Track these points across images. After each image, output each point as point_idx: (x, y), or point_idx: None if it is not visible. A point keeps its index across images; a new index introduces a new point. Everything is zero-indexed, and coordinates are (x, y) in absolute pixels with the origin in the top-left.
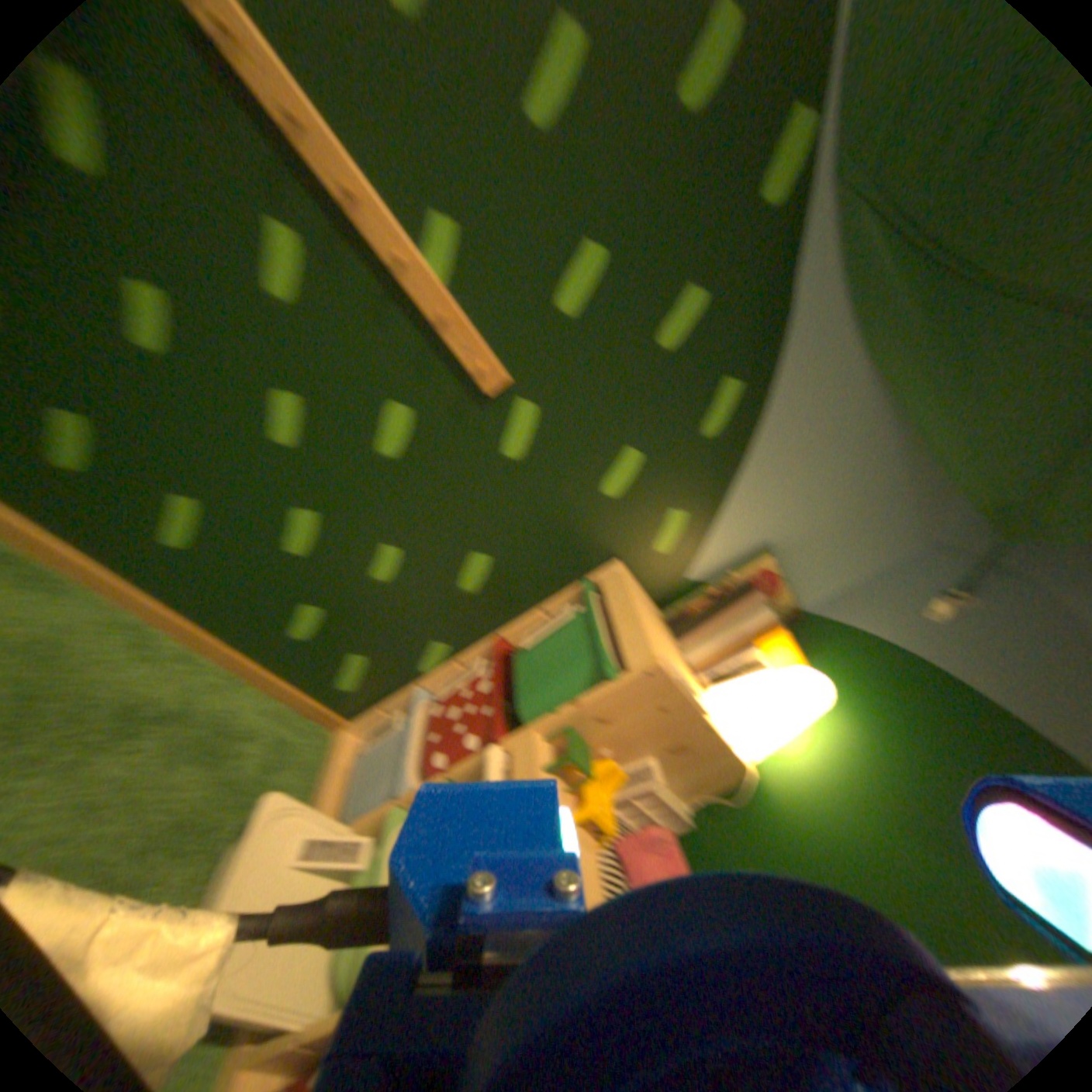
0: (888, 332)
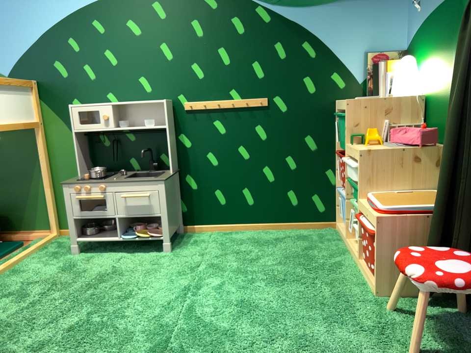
0: (314, 0)
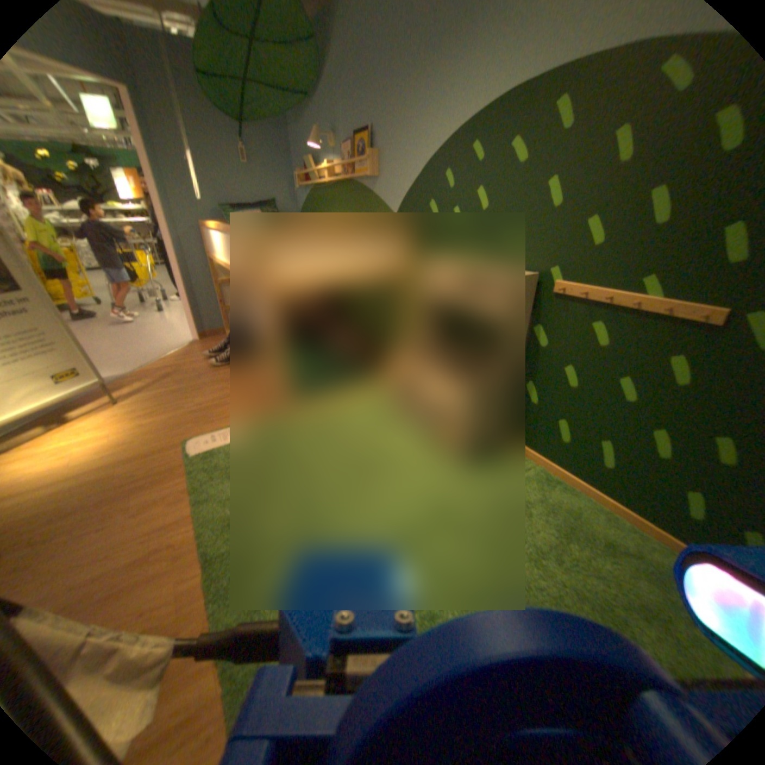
0: None
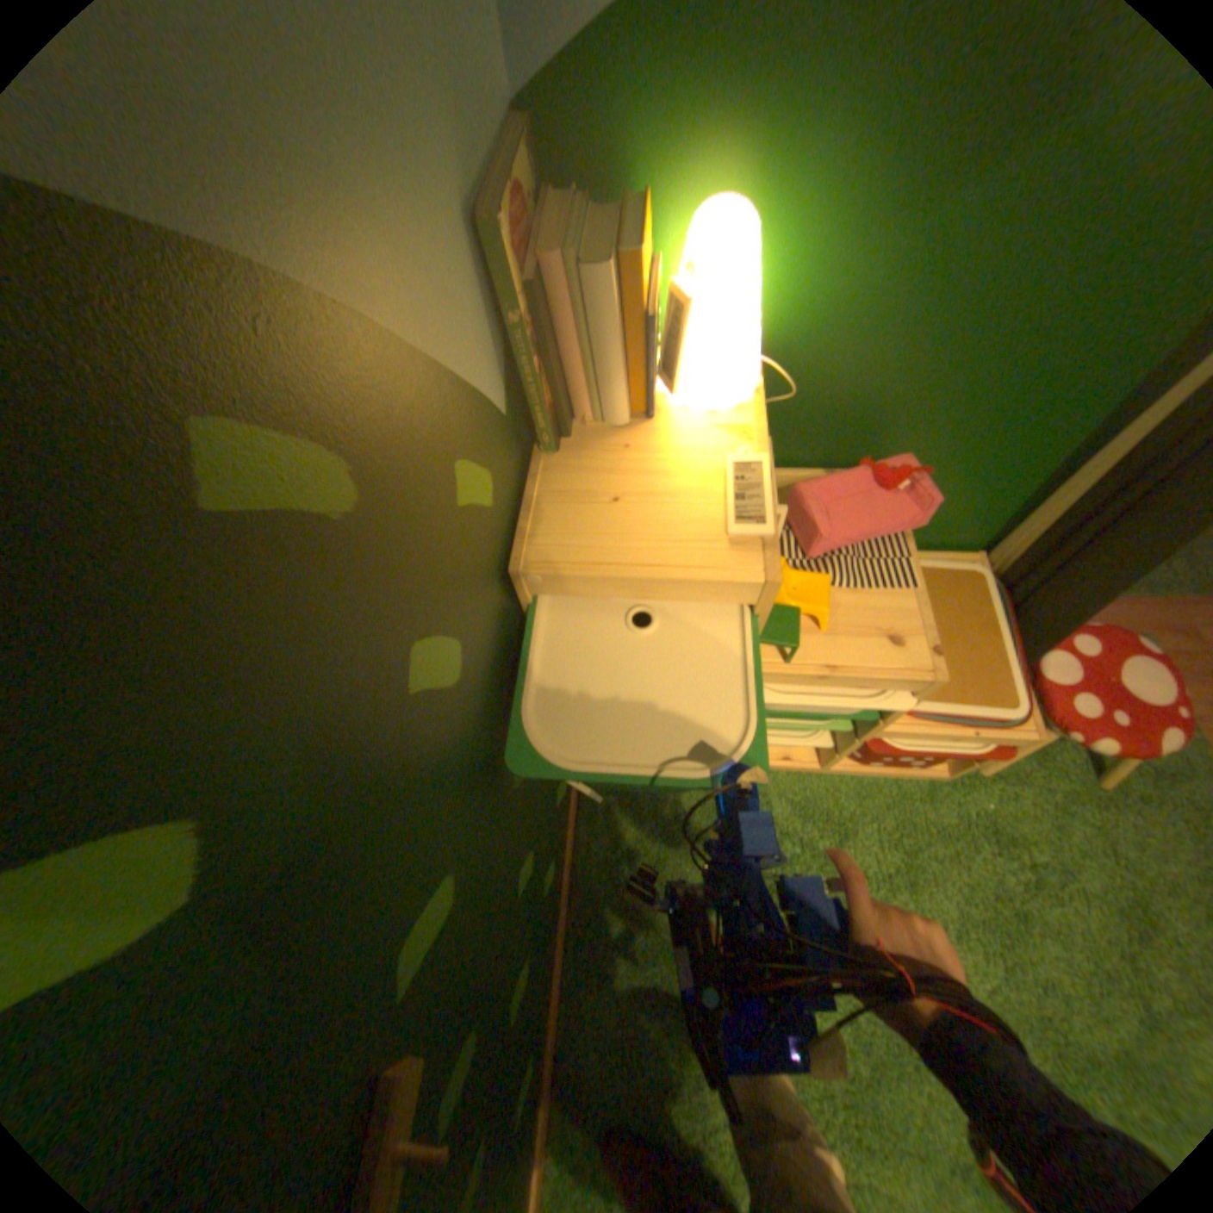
0: None
